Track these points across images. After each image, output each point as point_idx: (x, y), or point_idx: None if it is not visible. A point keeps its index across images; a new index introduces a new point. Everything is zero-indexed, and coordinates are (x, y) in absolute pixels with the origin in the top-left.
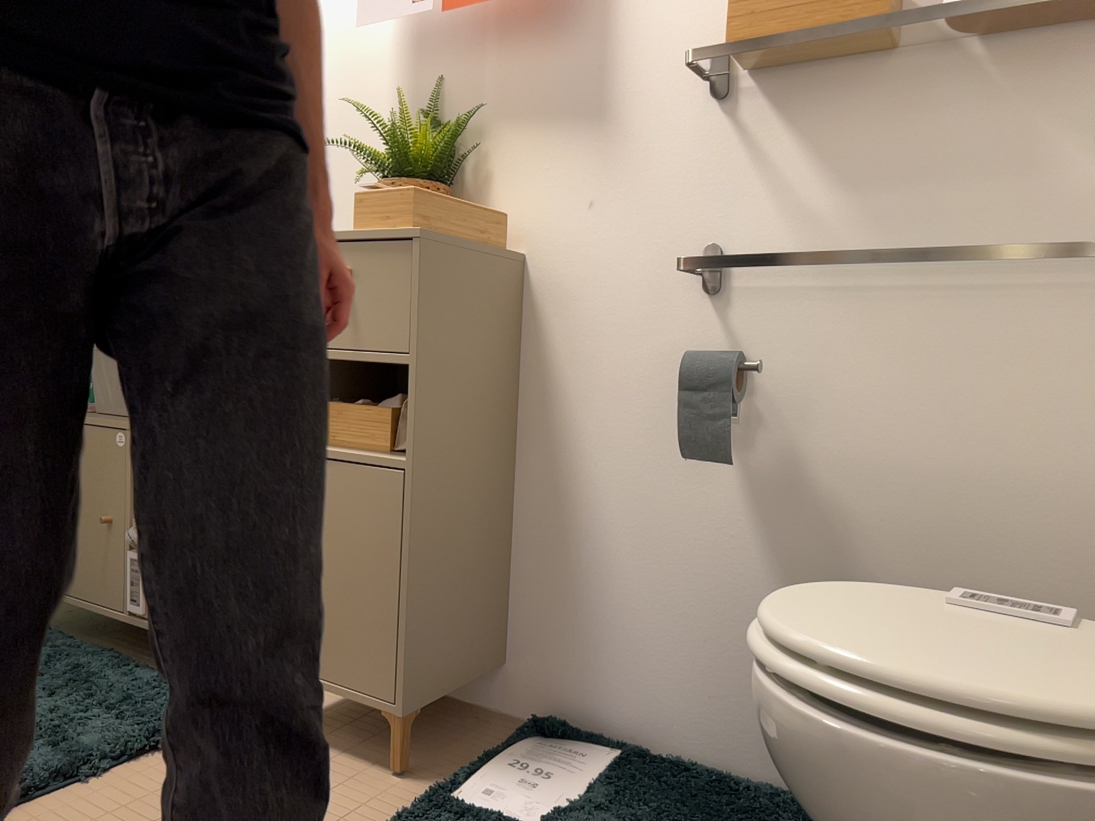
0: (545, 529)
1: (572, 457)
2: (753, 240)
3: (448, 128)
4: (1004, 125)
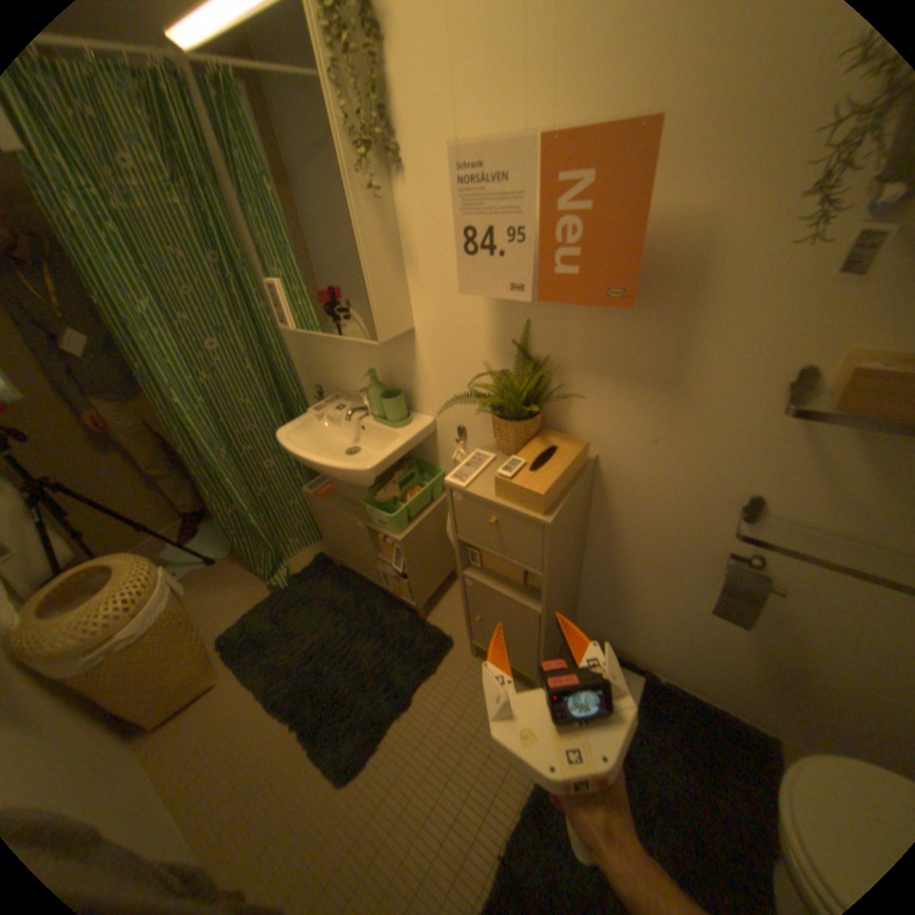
0: (604, 583)
1: (625, 561)
2: (797, 502)
3: (537, 360)
4: None
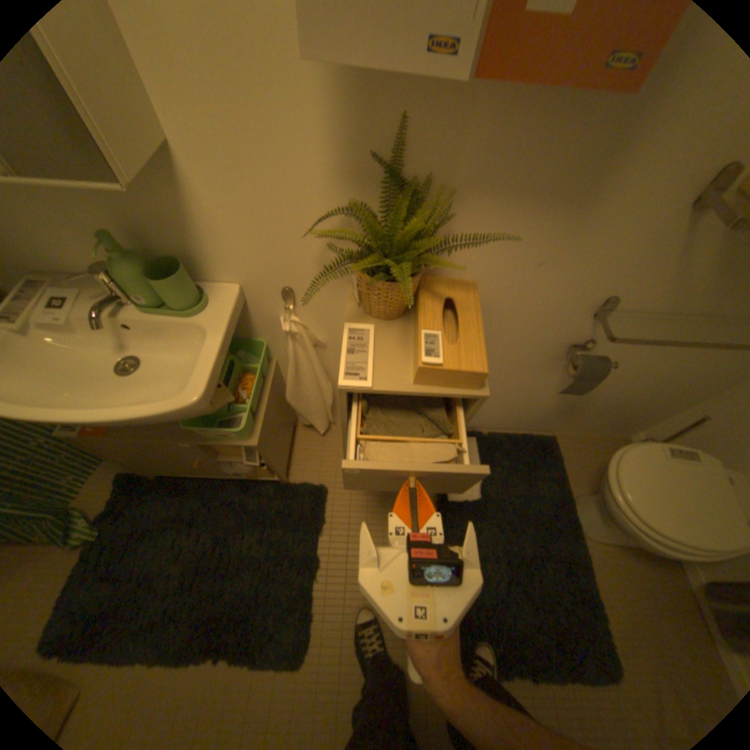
0: None
1: None
2: (642, 294)
3: (410, 181)
4: None
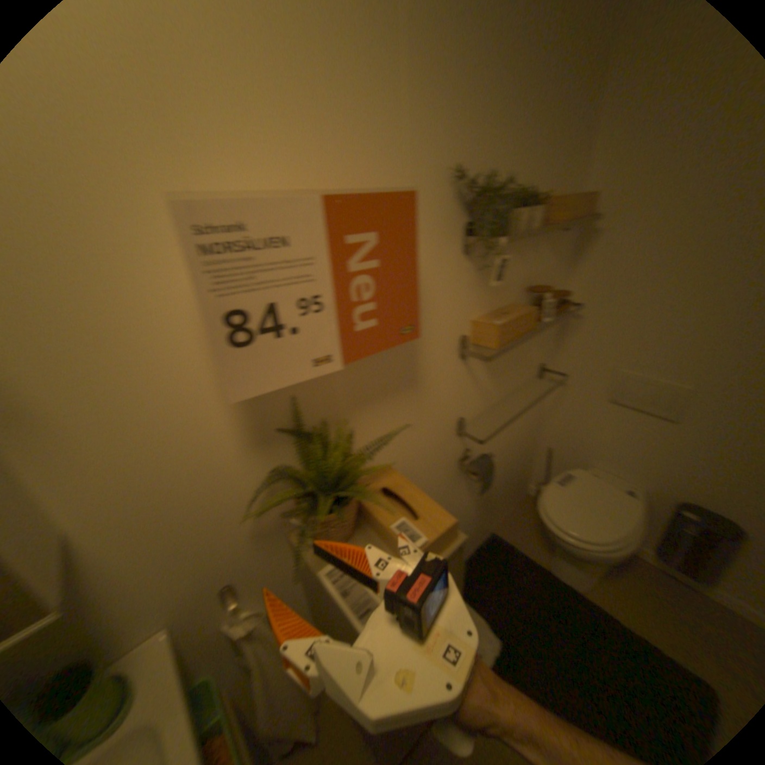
0: None
1: None
2: (471, 409)
3: (312, 430)
4: (525, 345)
